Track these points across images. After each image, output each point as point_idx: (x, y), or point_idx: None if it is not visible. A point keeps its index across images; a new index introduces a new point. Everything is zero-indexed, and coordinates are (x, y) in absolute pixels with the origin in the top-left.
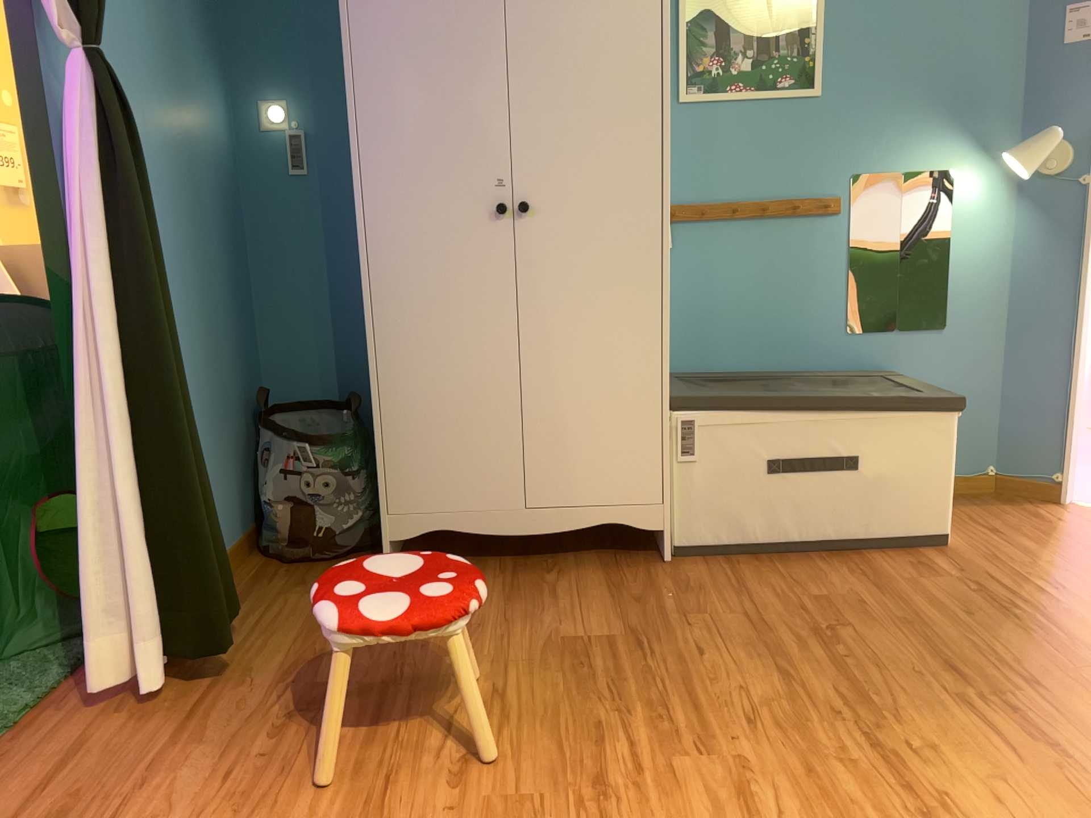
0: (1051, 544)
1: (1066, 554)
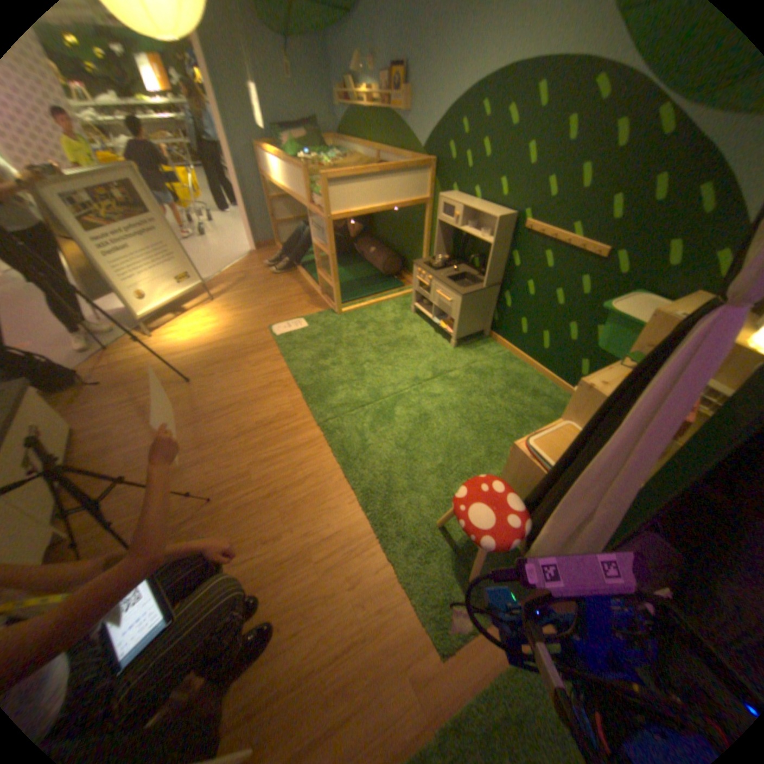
0: (79, 401)
1: (91, 398)
